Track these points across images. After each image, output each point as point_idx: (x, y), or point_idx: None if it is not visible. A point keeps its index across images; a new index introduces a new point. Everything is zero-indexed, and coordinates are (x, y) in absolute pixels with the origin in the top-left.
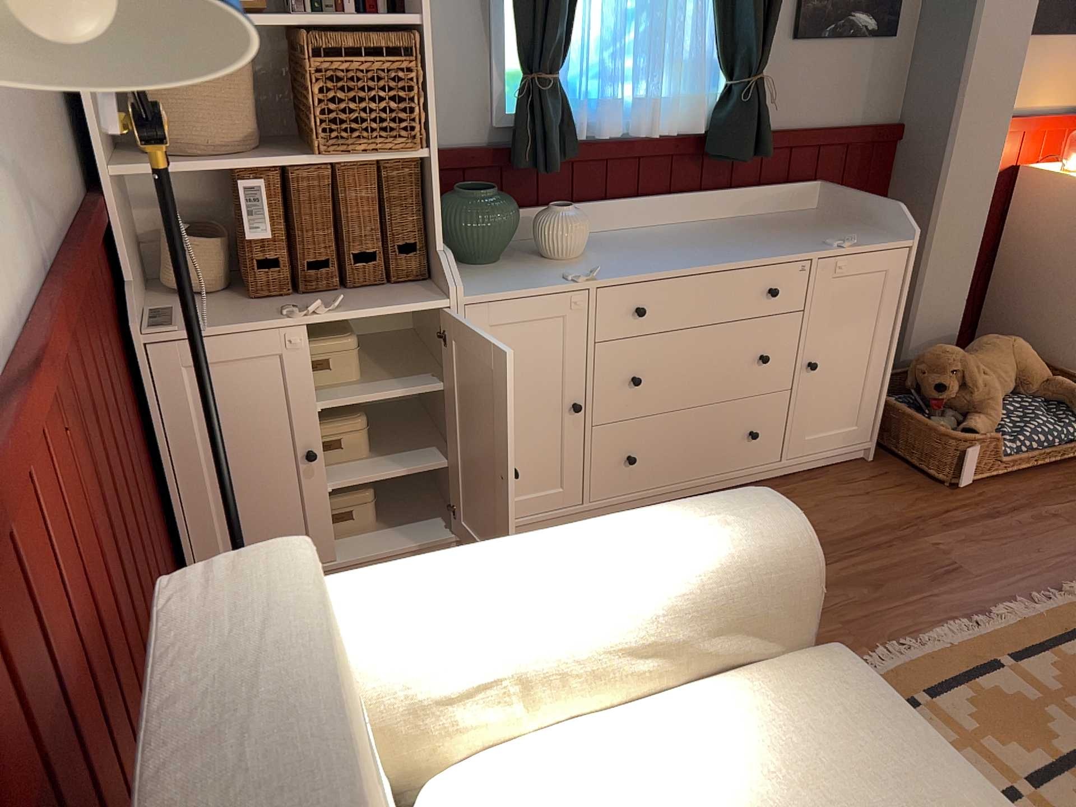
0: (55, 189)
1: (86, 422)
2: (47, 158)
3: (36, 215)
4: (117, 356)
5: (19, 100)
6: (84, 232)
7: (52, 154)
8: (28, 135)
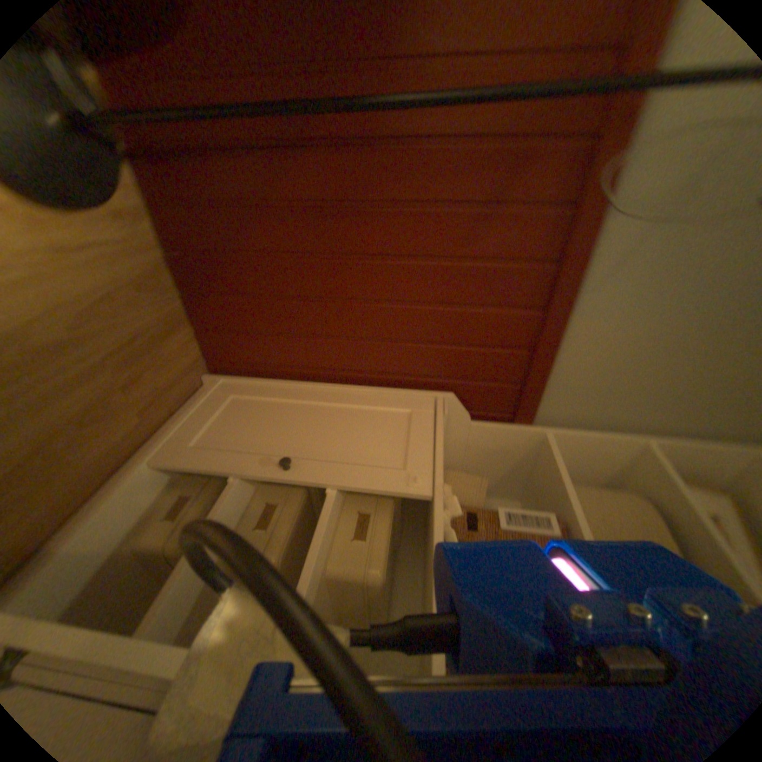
0: (591, 341)
1: (490, 203)
2: (613, 342)
3: (626, 256)
4: (444, 370)
5: (678, 306)
6: (564, 341)
7: (605, 359)
8: (654, 304)
